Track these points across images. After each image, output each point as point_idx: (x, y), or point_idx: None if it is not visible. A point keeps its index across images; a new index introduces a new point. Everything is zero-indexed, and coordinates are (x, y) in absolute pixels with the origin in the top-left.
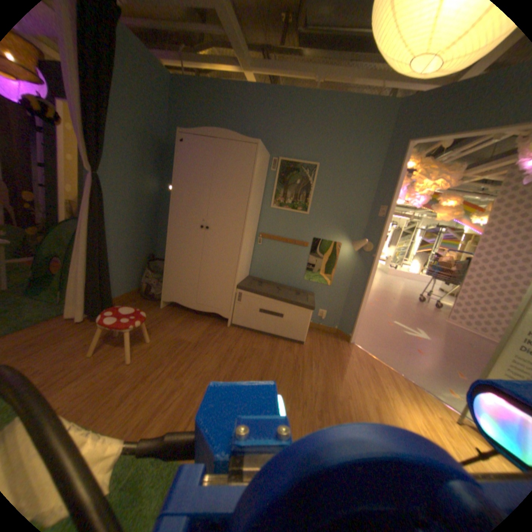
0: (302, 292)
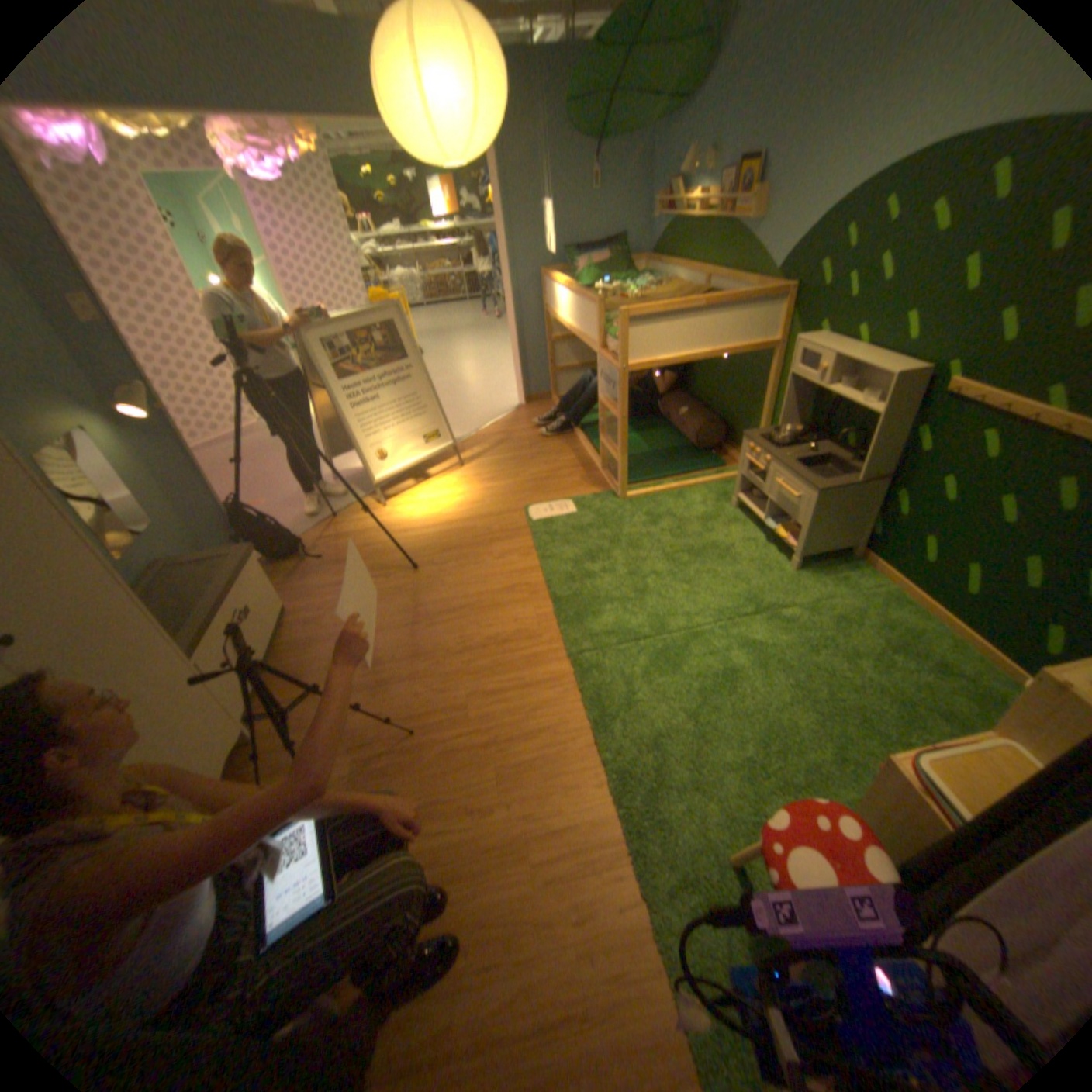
0: (155, 576)
